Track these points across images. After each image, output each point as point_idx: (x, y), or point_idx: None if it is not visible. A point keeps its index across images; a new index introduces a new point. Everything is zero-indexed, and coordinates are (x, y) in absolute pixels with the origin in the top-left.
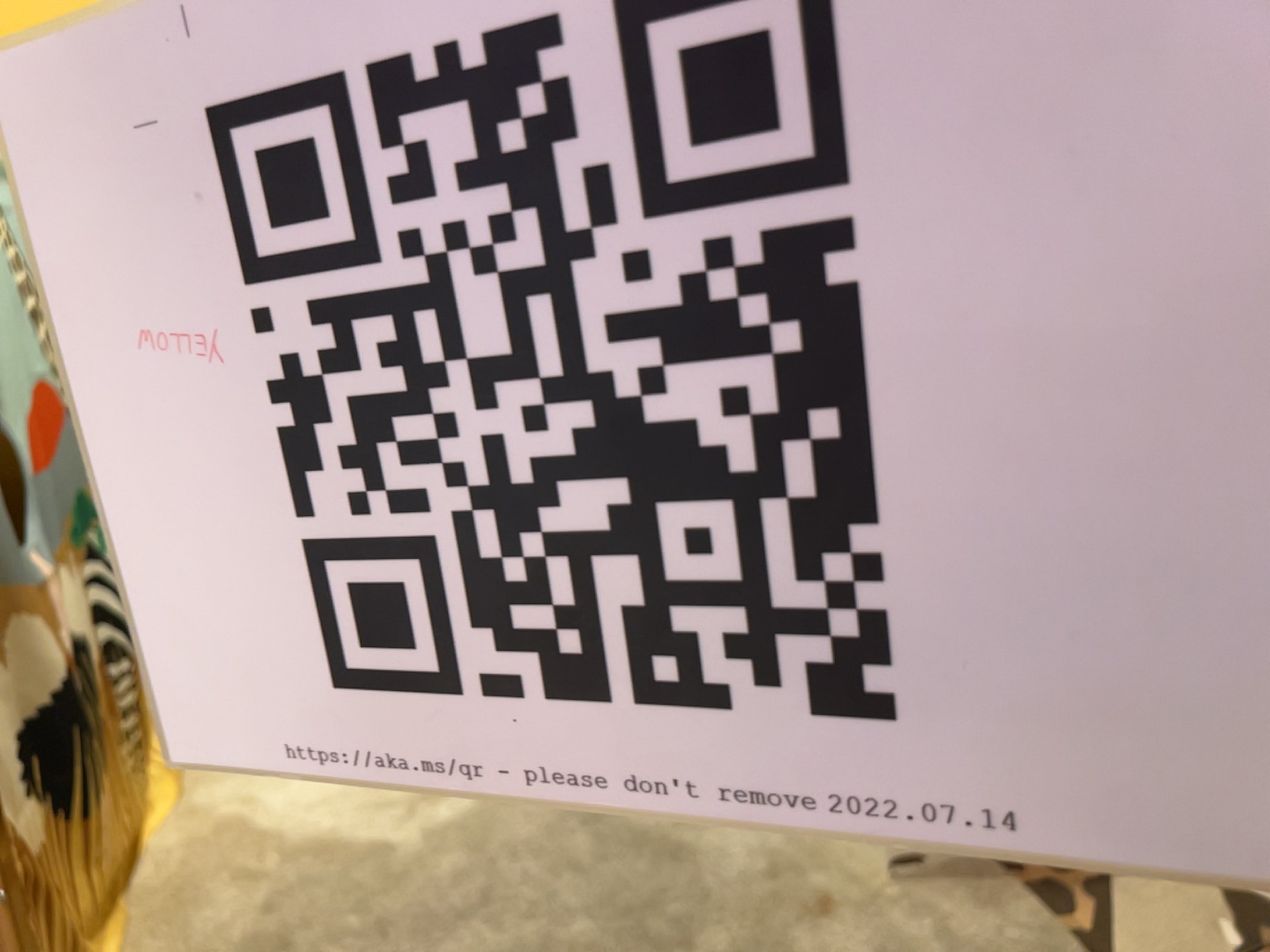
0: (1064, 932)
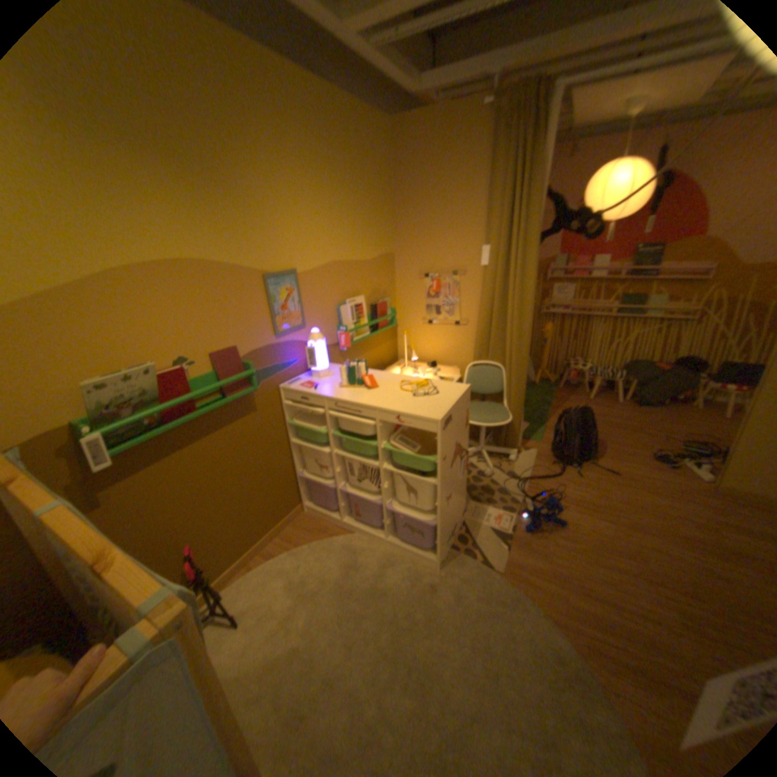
0: (477, 562)
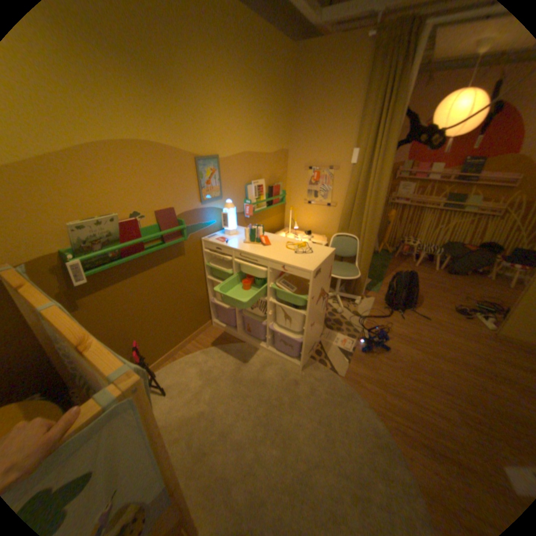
0: (327, 368)
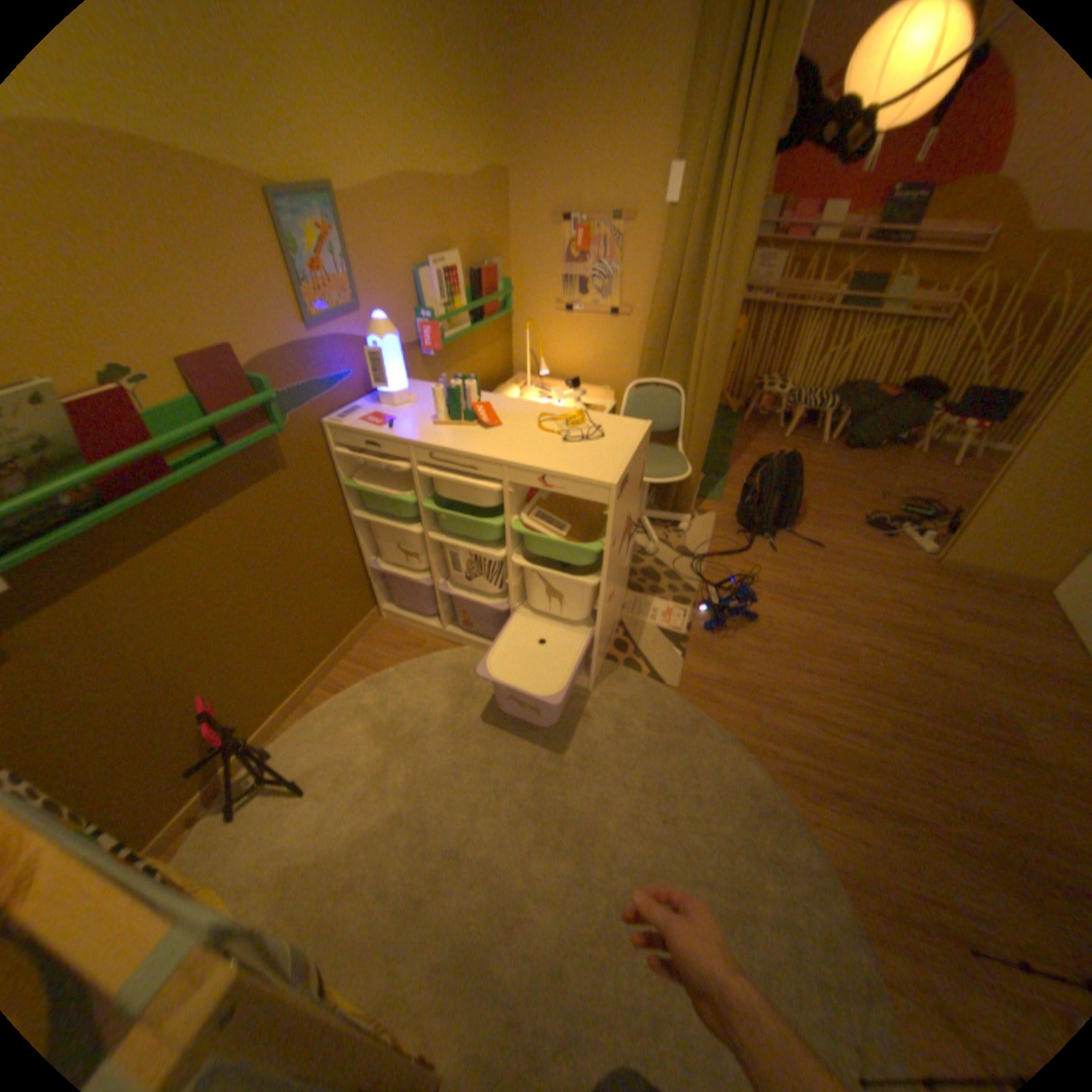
0: (642, 675)
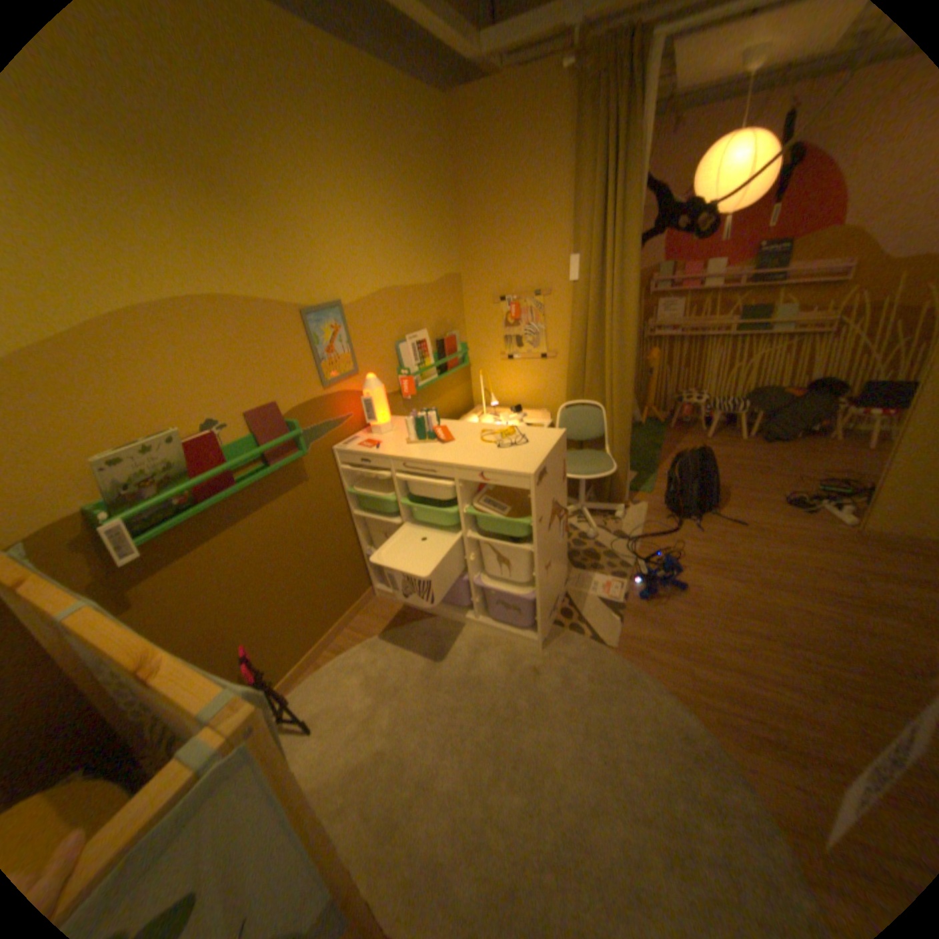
0: (585, 637)
